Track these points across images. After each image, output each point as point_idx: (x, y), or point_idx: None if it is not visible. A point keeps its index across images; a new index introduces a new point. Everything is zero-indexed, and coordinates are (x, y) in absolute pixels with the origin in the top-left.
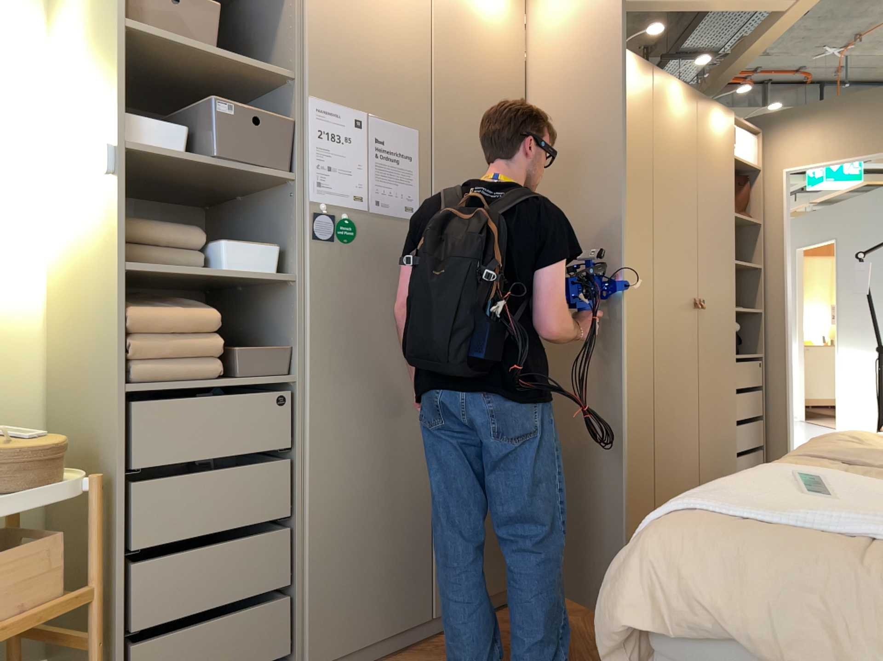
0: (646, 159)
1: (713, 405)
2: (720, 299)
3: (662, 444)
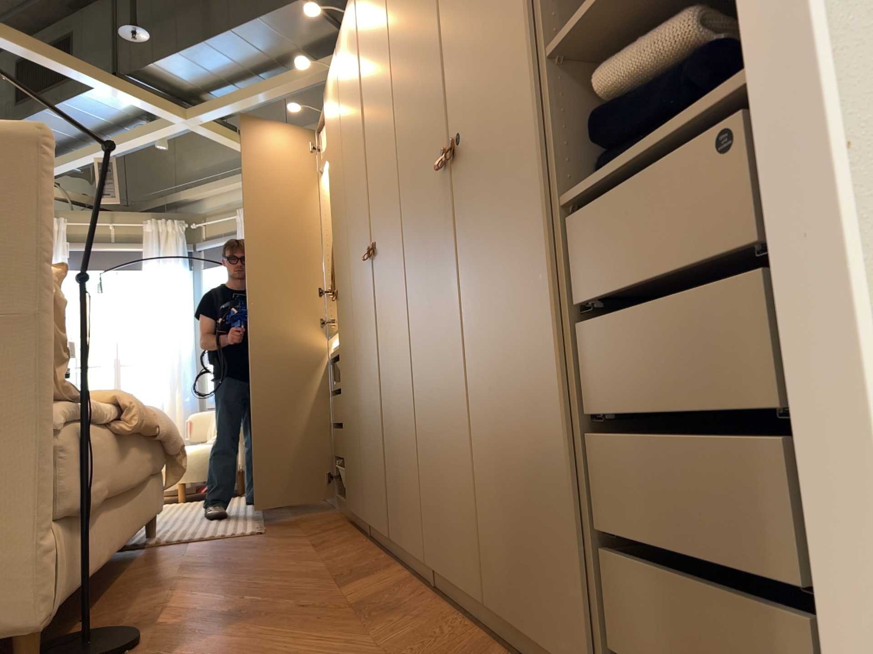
0: (387, 31)
1: (504, 367)
2: (498, 88)
3: (428, 433)
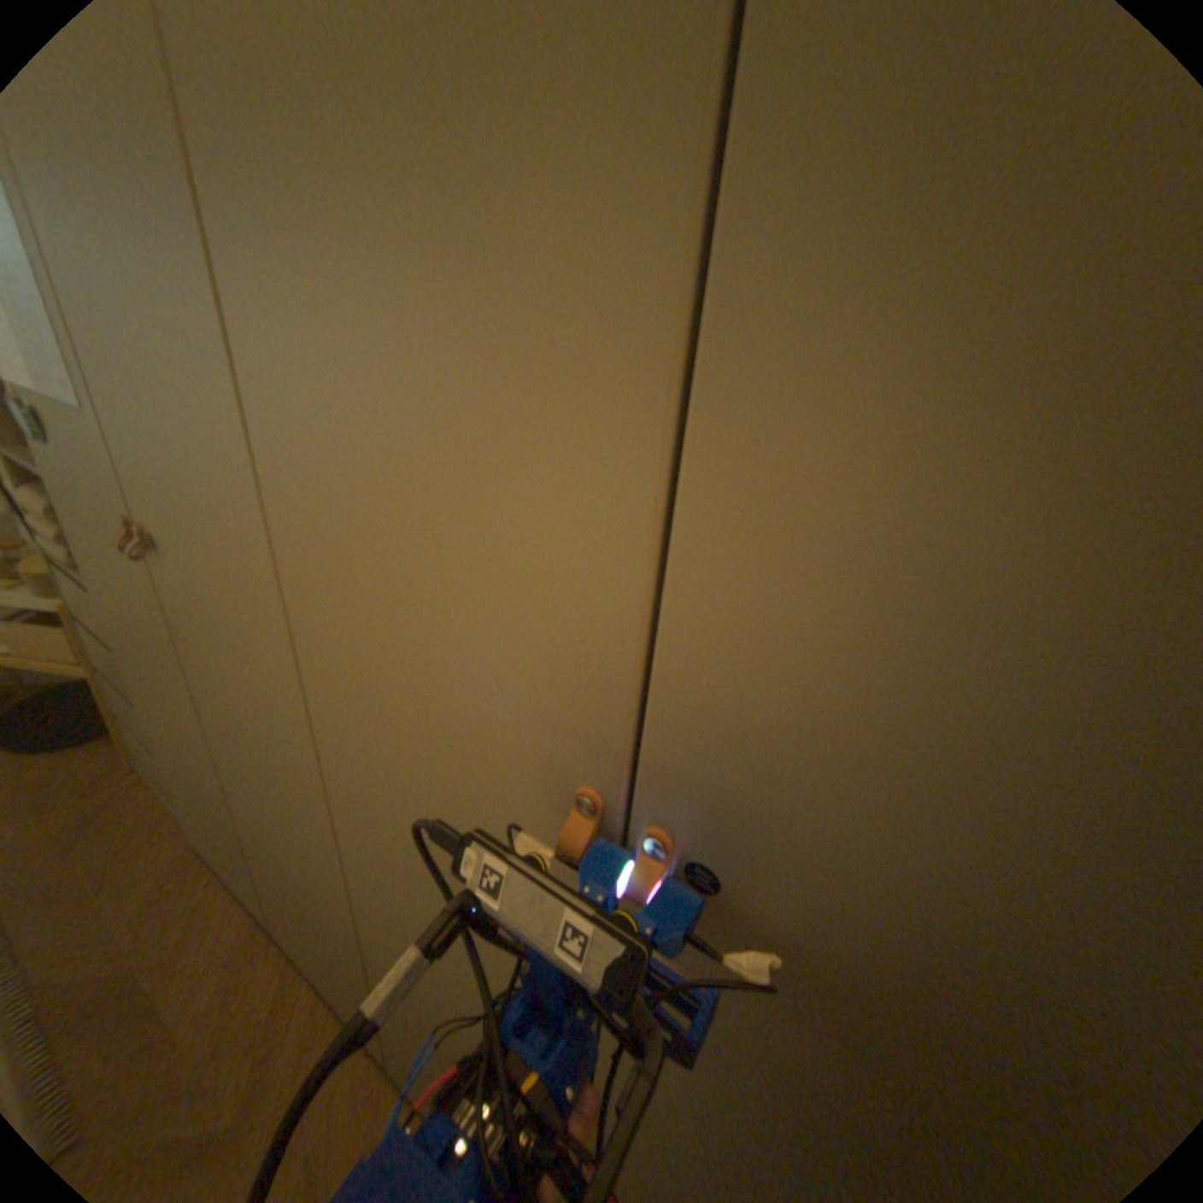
0: None
1: None
2: None
3: None
